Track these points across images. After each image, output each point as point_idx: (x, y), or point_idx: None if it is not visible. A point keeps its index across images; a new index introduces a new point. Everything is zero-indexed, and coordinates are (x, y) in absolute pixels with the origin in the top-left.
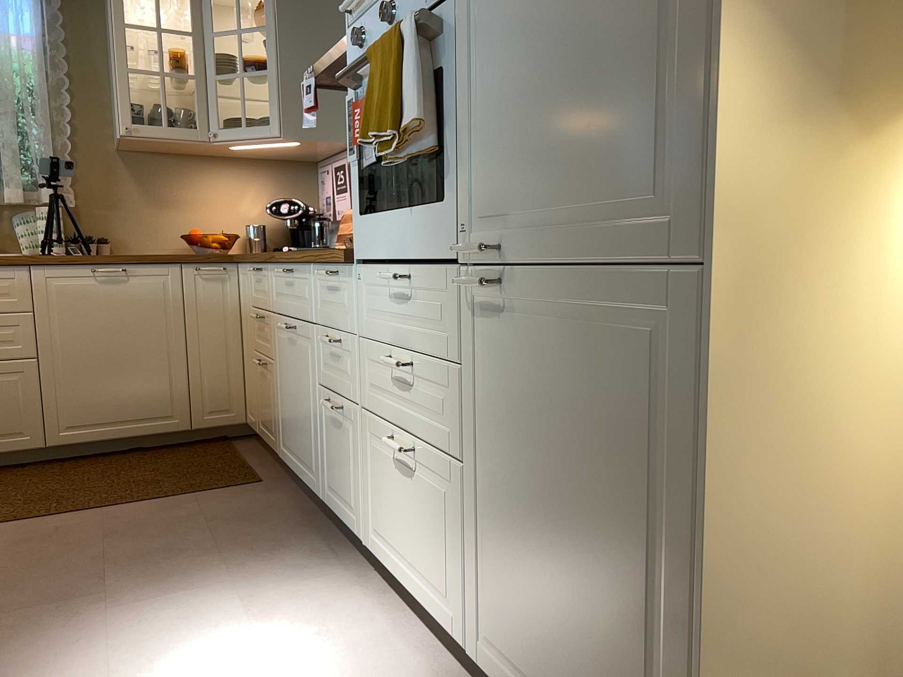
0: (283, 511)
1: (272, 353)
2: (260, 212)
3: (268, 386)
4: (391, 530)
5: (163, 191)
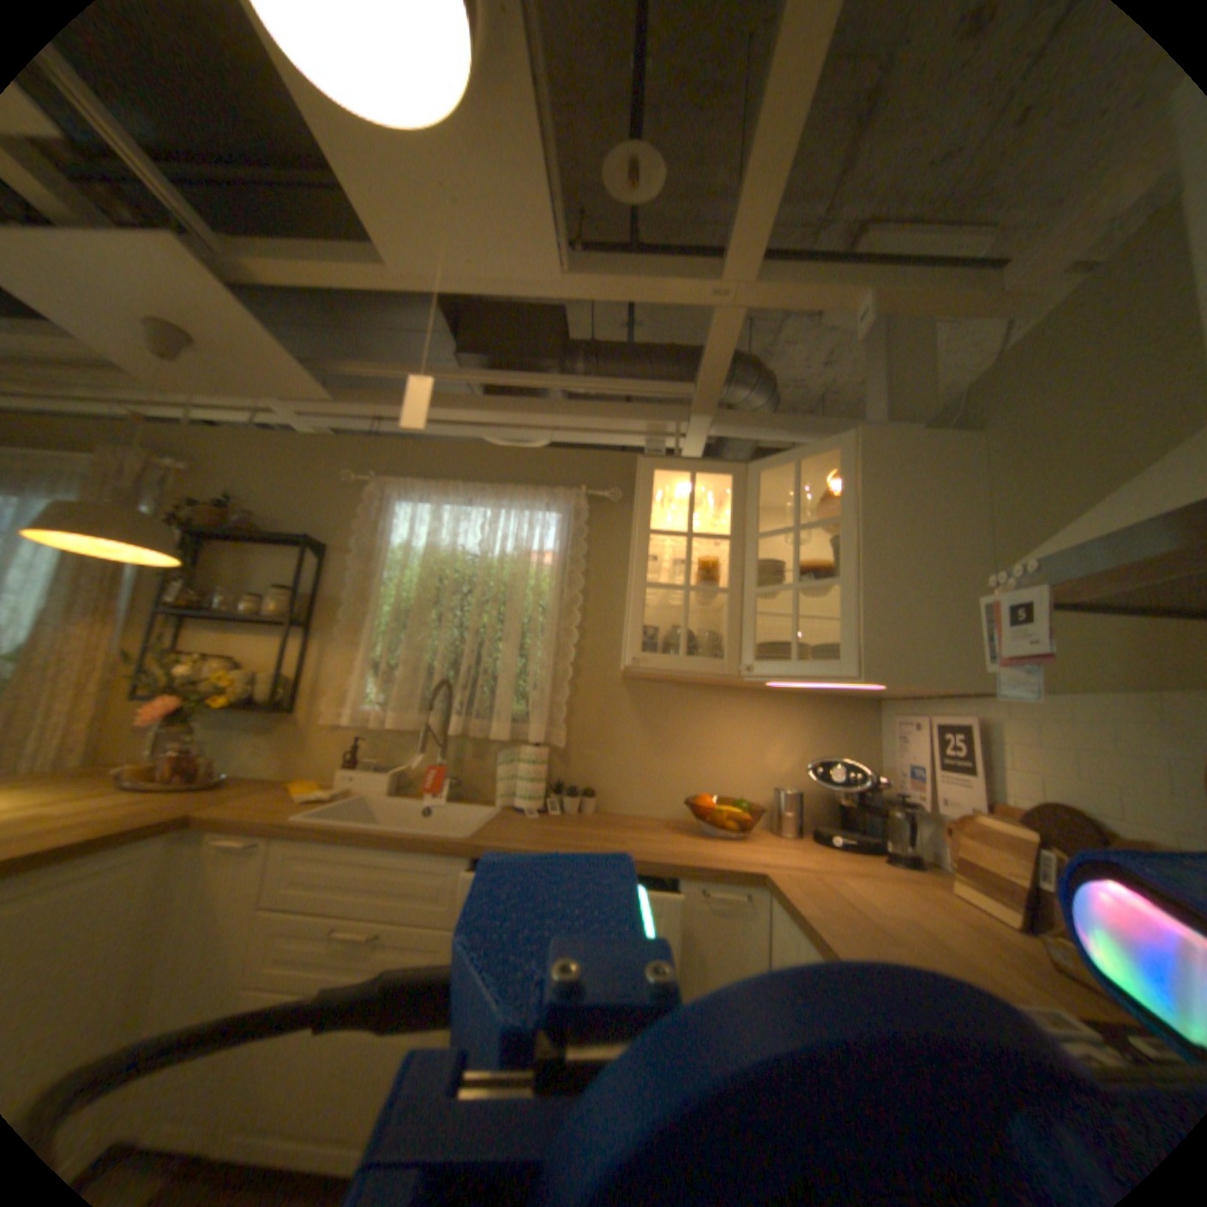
0: None
1: None
2: (796, 769)
3: None
4: None
5: (670, 732)
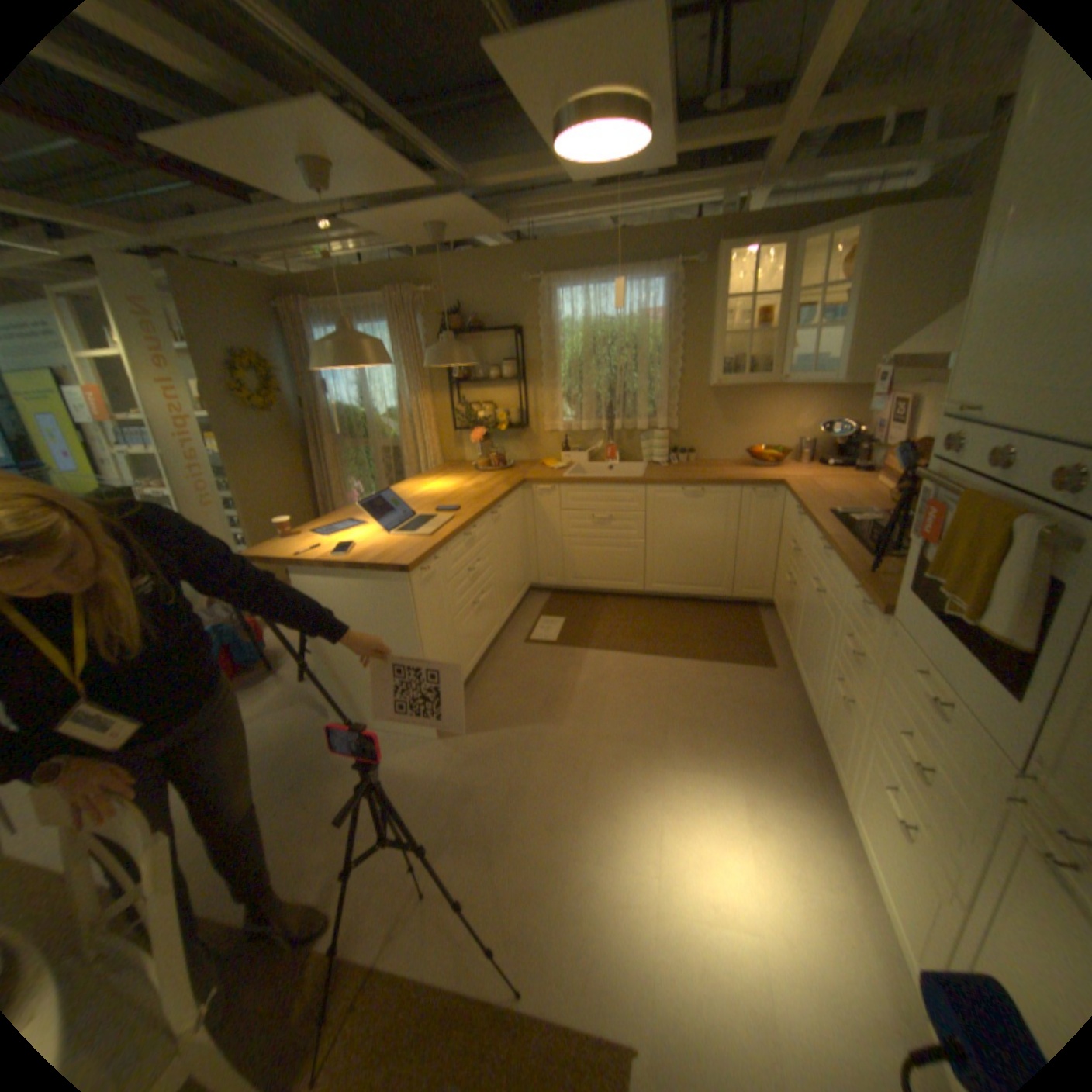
0: (788, 711)
1: (801, 584)
2: (814, 426)
3: (794, 601)
4: (875, 836)
5: (737, 413)
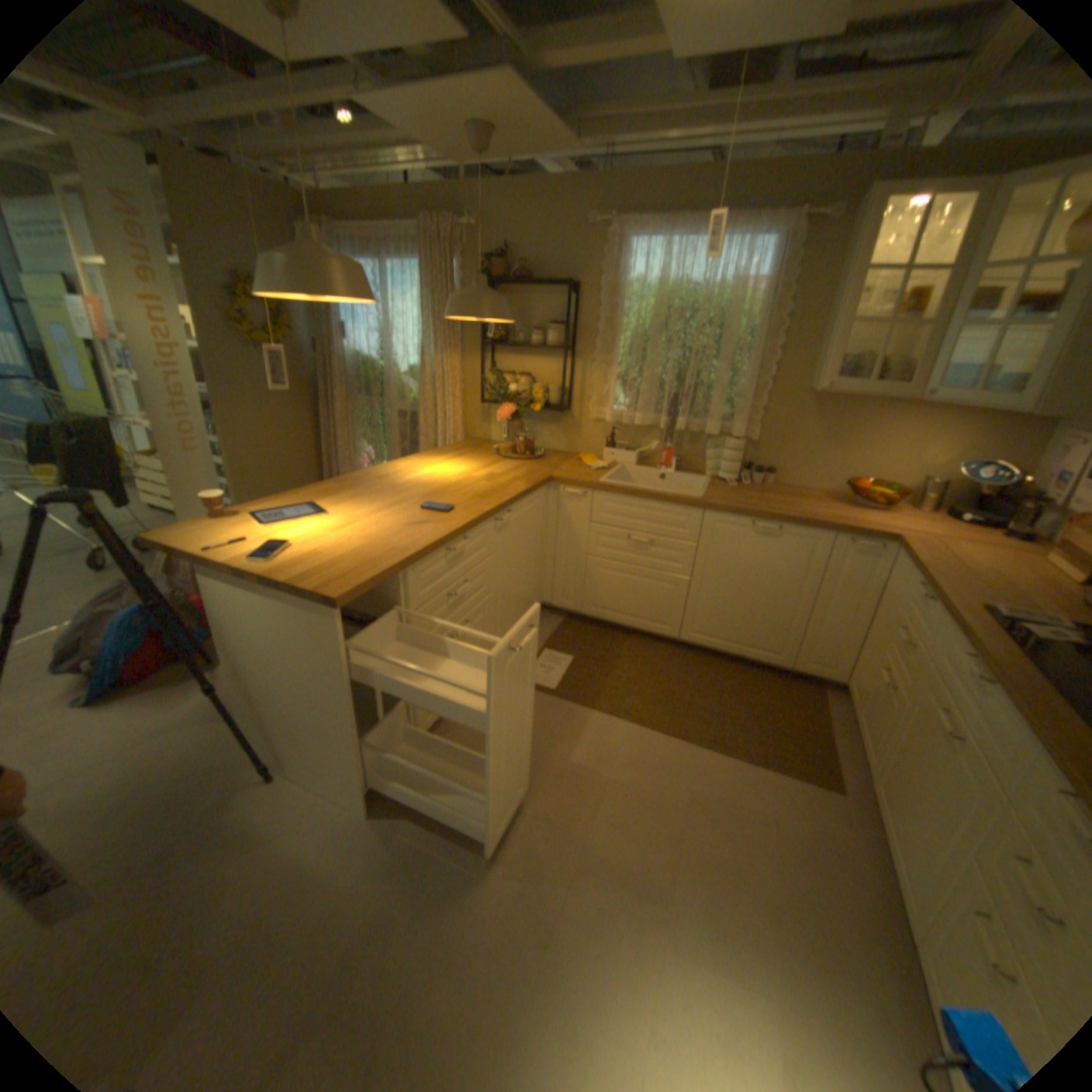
0: (860, 880)
1: (912, 698)
2: (951, 462)
3: (891, 712)
4: None
5: (844, 431)
